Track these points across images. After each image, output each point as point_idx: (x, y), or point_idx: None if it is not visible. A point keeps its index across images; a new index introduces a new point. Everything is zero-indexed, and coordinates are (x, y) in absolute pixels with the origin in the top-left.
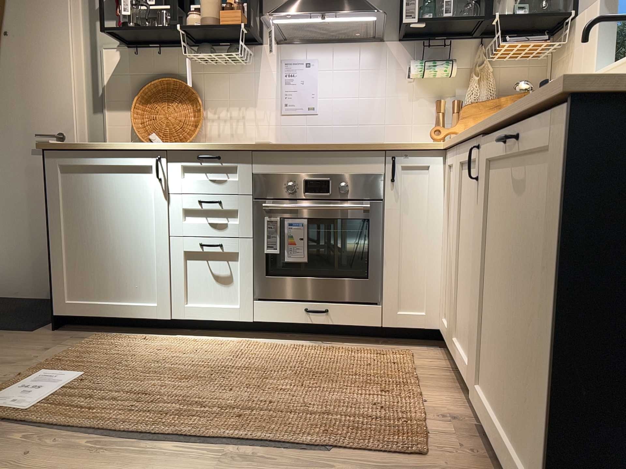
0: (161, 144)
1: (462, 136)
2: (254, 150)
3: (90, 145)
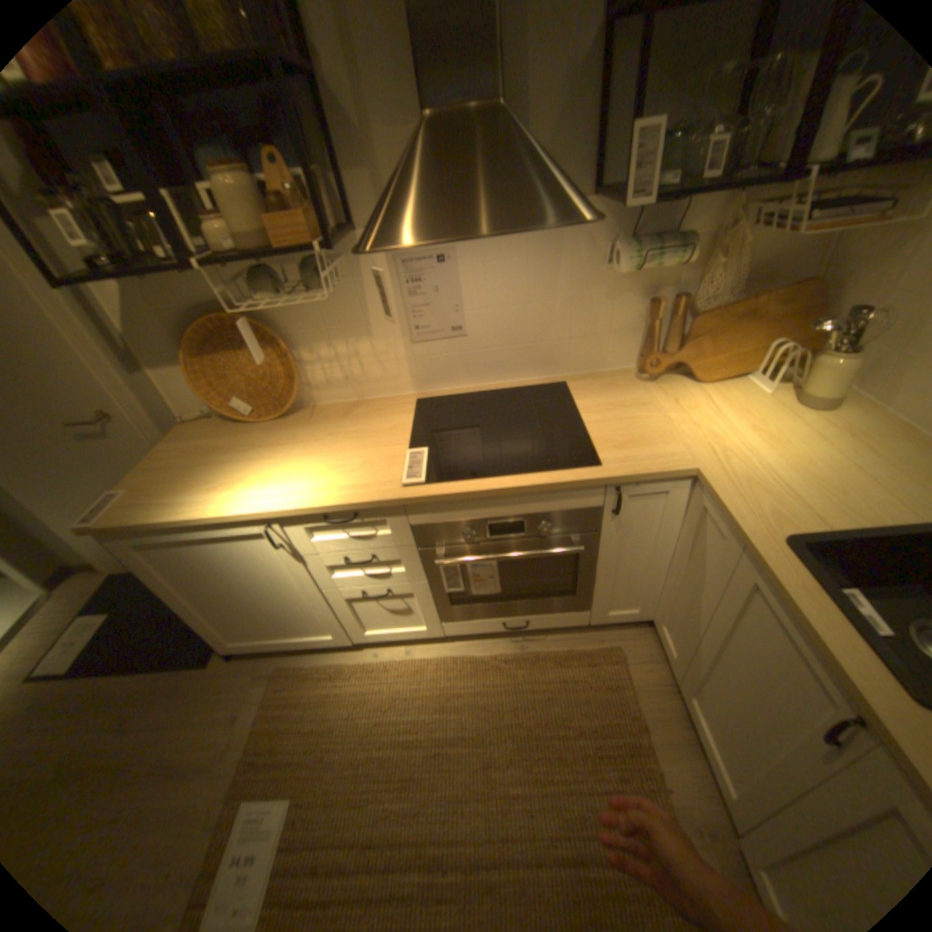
0: (264, 510)
1: (772, 572)
2: (406, 502)
3: (156, 522)
